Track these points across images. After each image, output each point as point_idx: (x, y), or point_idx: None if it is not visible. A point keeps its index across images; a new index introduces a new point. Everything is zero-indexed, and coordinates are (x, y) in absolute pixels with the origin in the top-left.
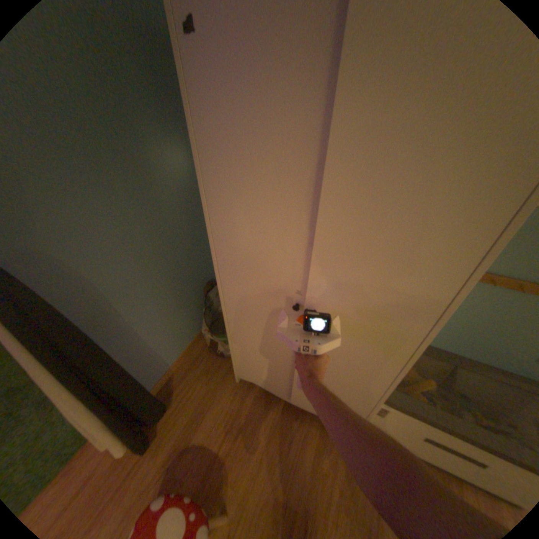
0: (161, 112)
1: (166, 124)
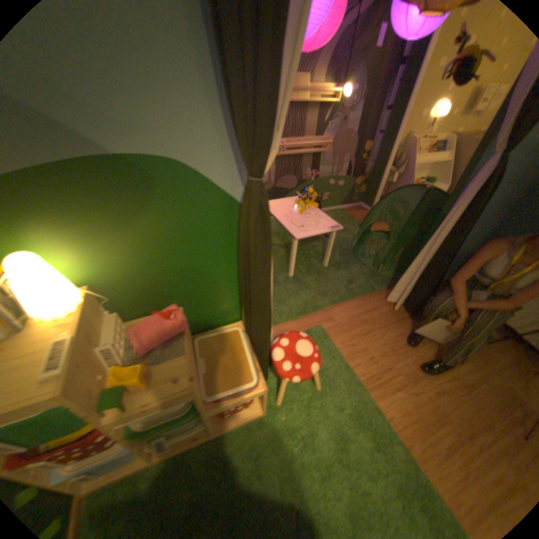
0: None
1: None
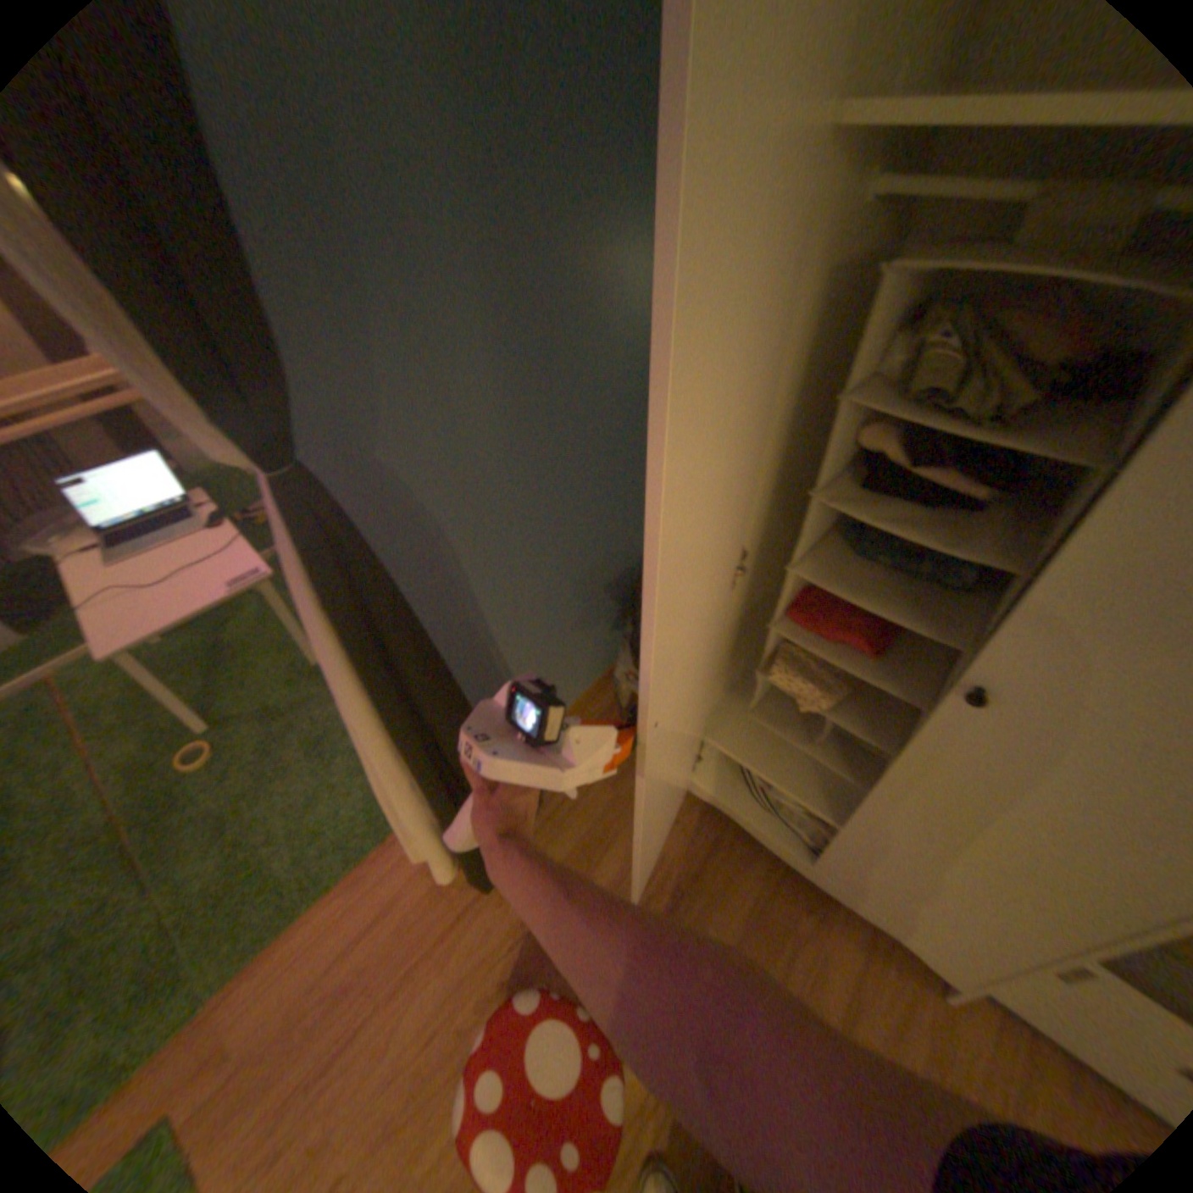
0: (637, 145)
1: (641, 177)
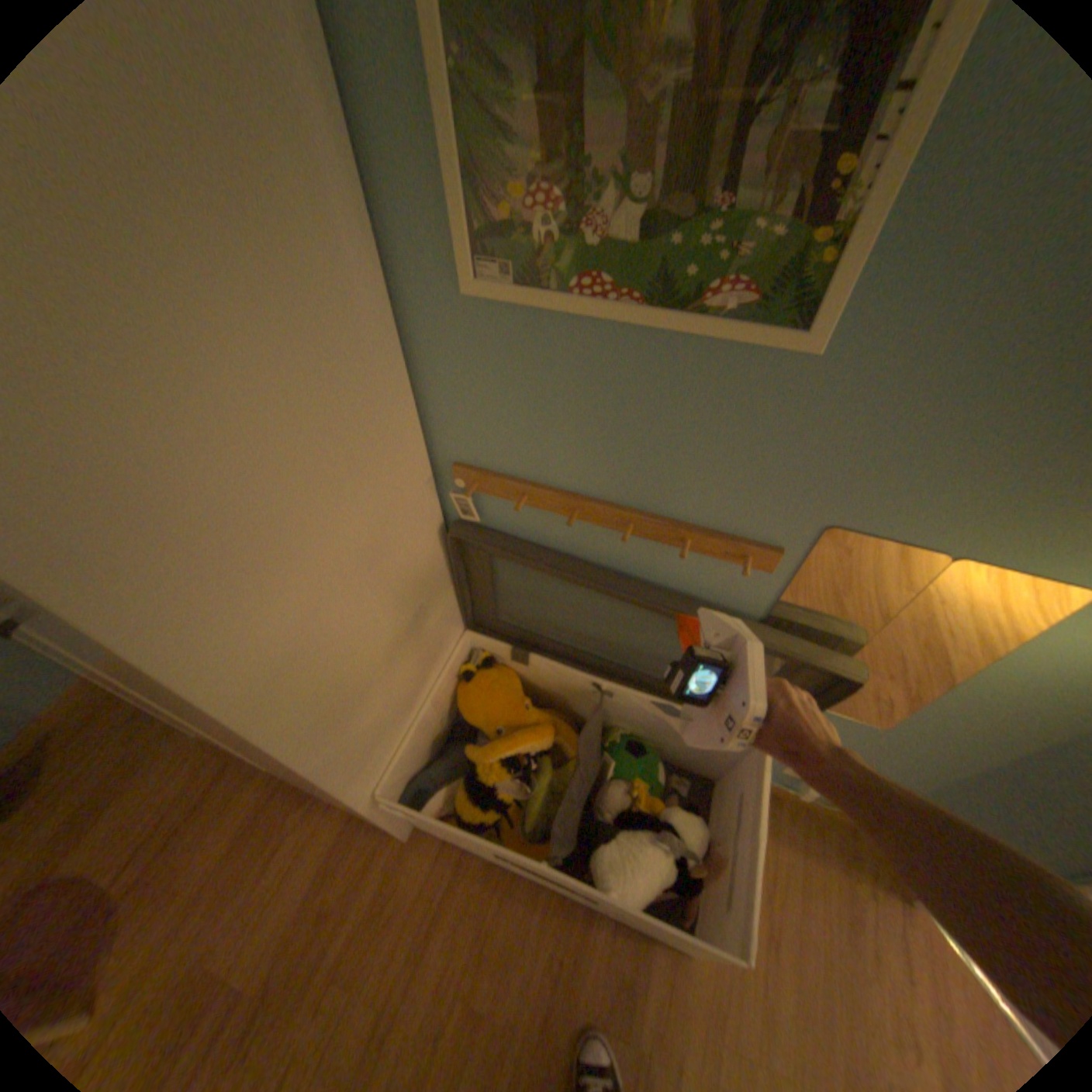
0: None
1: None
